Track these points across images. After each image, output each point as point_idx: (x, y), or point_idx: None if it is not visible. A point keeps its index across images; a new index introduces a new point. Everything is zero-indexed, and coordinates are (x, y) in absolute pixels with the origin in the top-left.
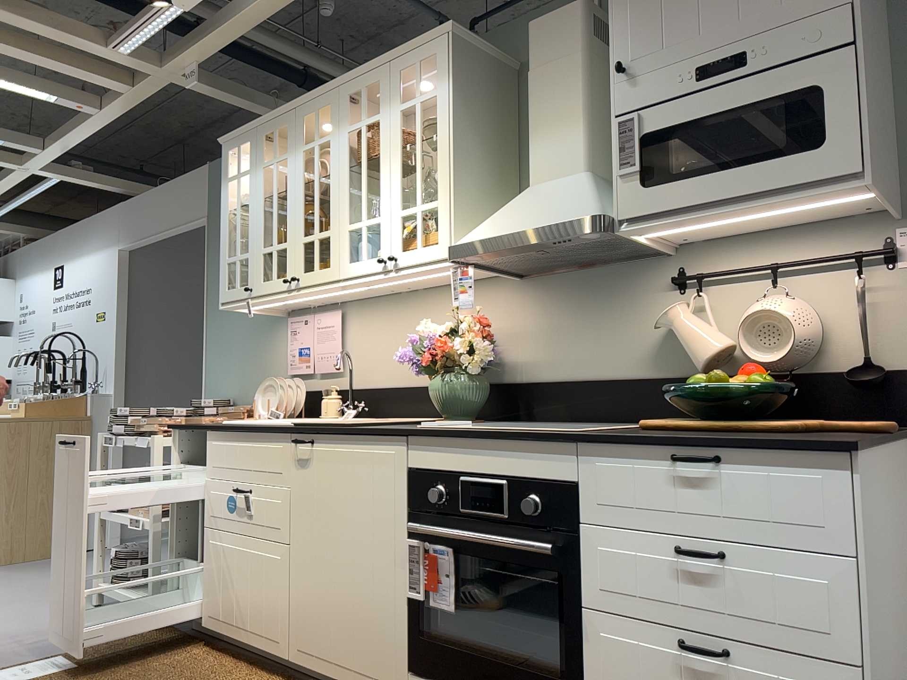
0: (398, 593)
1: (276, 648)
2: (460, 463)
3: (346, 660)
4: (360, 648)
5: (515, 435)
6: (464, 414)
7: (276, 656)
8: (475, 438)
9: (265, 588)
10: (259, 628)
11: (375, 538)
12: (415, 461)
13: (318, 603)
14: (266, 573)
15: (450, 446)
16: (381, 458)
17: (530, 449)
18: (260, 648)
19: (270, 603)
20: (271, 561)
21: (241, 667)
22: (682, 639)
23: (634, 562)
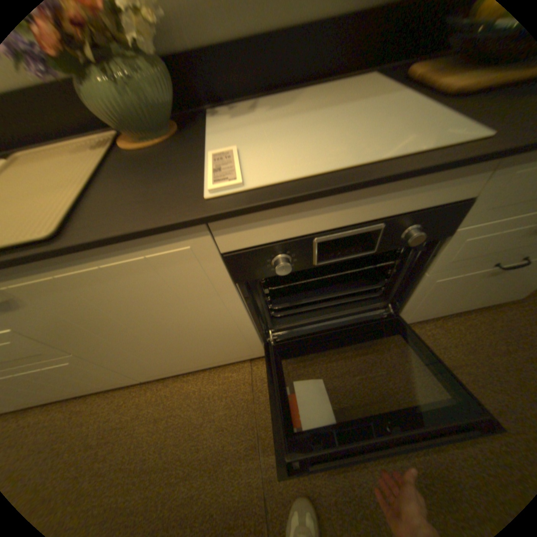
0: (243, 327)
1: (123, 385)
2: (312, 225)
3: (201, 364)
4: (213, 357)
5: (426, 170)
6: (157, 125)
7: (126, 385)
8: (350, 191)
9: (72, 377)
10: (92, 388)
11: (198, 314)
12: (233, 243)
13: (152, 360)
14: (61, 374)
15: (295, 210)
16: (170, 258)
17: (432, 179)
18: (104, 390)
19: (91, 379)
20: (59, 368)
21: (95, 401)
22: (499, 263)
23: (496, 238)
